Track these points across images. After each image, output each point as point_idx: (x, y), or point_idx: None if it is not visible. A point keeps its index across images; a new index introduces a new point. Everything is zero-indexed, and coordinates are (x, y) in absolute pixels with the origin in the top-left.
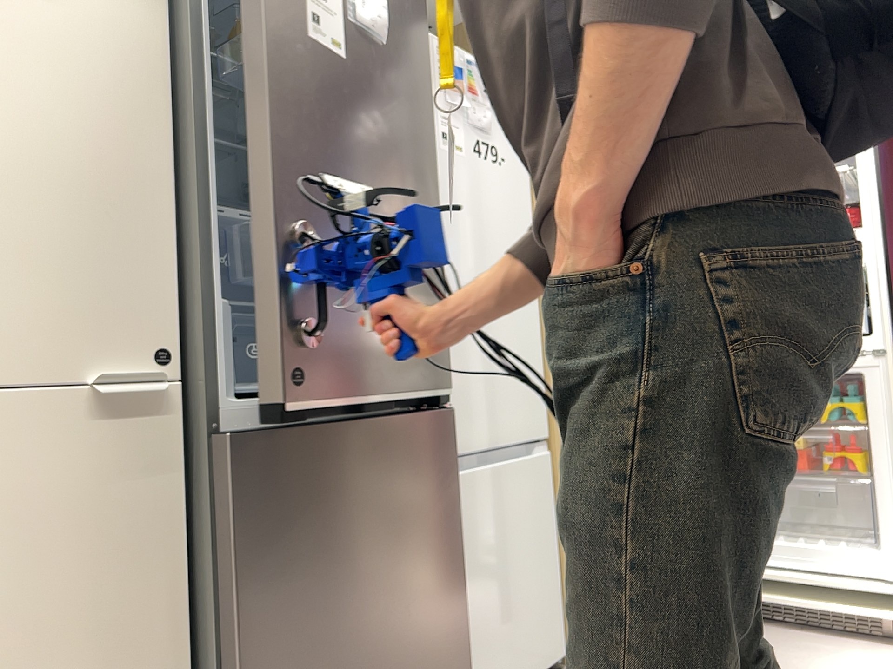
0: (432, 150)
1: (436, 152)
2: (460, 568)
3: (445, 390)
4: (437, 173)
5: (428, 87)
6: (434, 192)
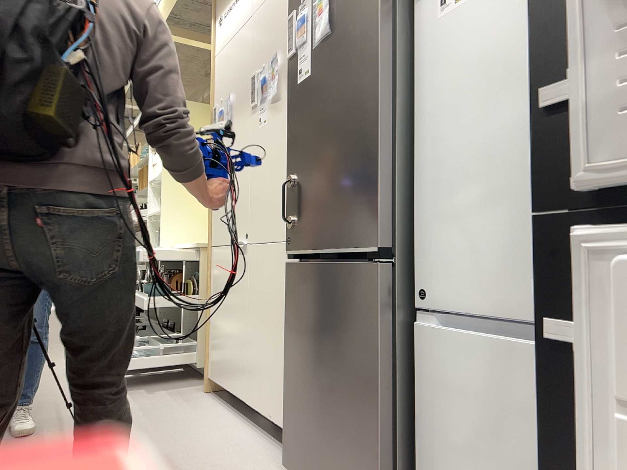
0: (375, 56)
1: (379, 54)
2: (377, 393)
3: (375, 249)
4: (379, 71)
5: (376, 5)
6: (375, 90)
